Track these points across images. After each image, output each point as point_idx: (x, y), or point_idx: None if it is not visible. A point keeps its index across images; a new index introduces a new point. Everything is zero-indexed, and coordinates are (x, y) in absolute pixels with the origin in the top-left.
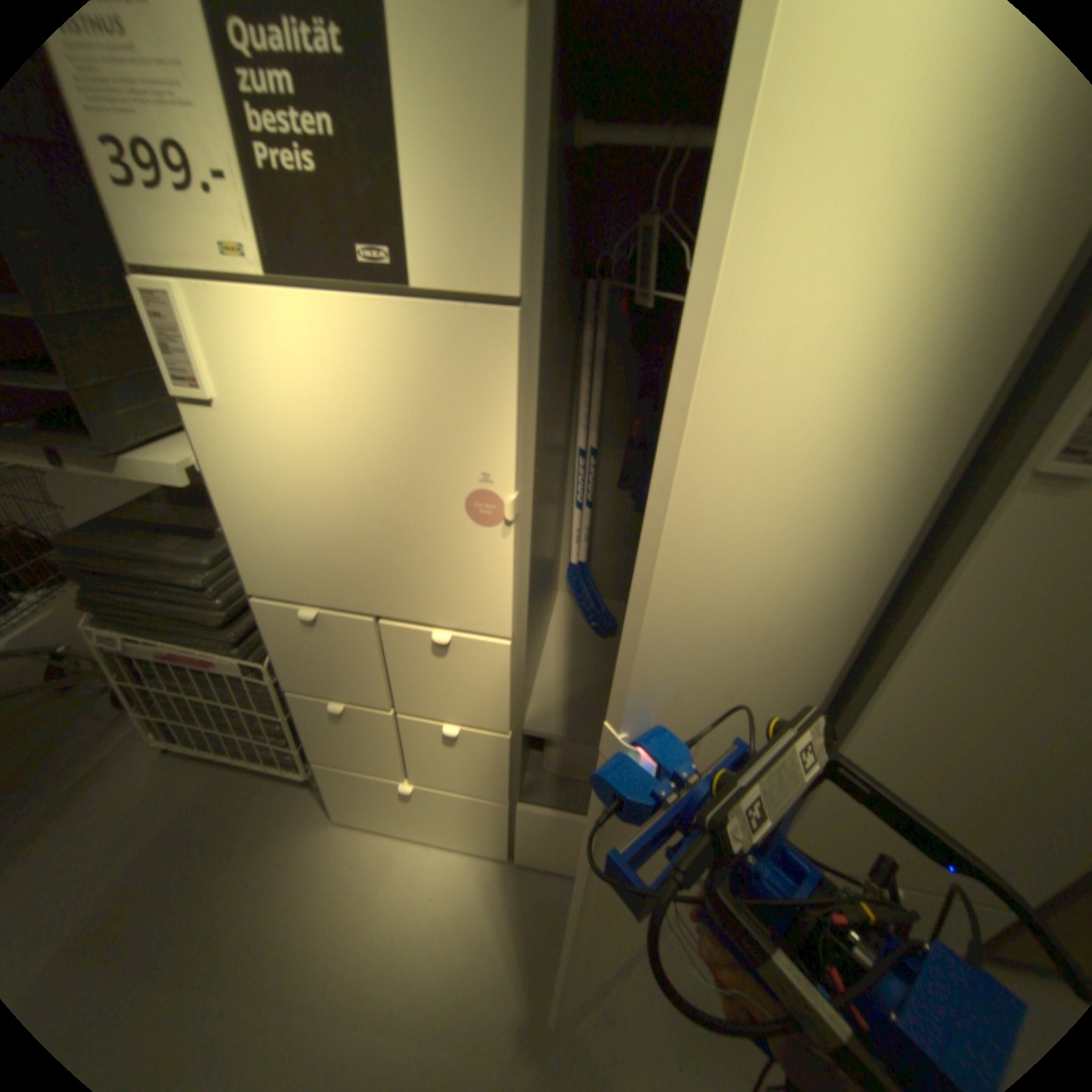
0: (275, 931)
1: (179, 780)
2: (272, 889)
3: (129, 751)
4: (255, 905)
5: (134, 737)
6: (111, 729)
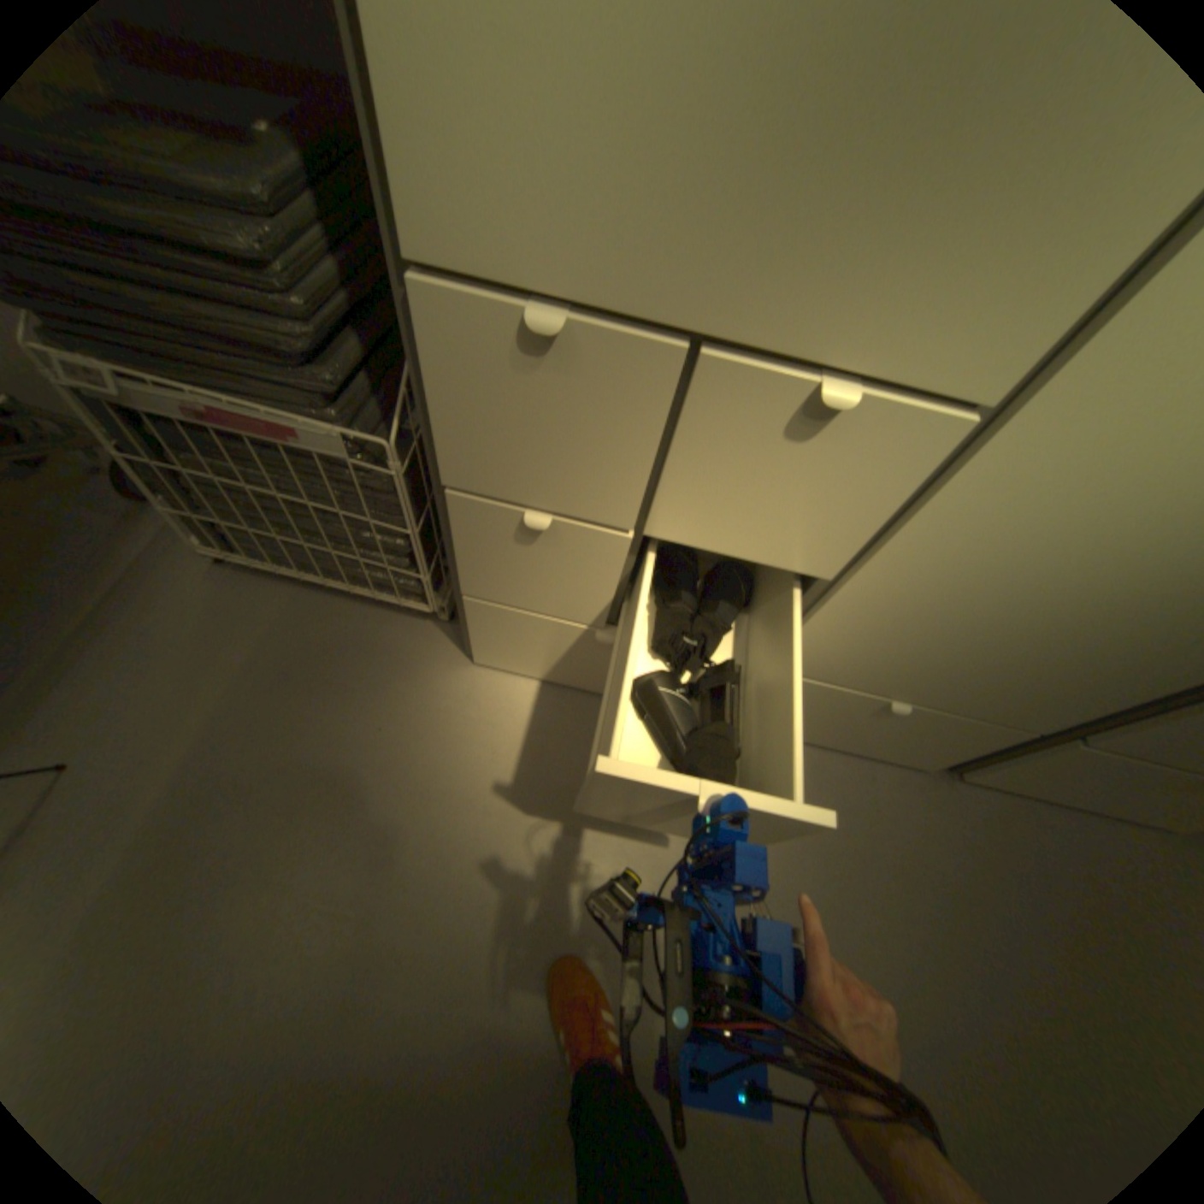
0: (434, 782)
1: (251, 601)
2: (417, 736)
3: (166, 559)
4: (400, 754)
5: (167, 541)
6: (128, 527)
